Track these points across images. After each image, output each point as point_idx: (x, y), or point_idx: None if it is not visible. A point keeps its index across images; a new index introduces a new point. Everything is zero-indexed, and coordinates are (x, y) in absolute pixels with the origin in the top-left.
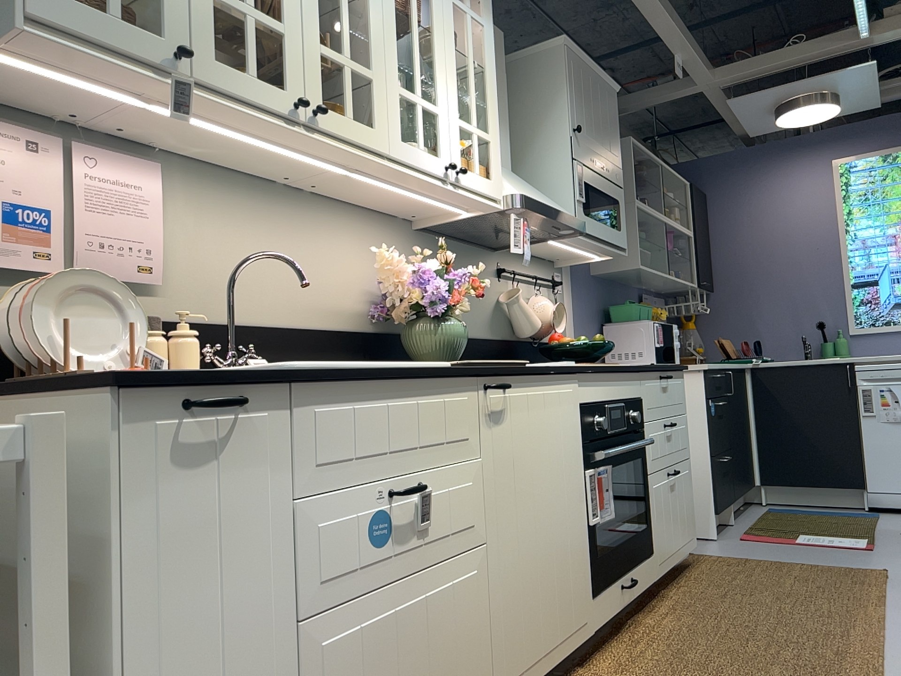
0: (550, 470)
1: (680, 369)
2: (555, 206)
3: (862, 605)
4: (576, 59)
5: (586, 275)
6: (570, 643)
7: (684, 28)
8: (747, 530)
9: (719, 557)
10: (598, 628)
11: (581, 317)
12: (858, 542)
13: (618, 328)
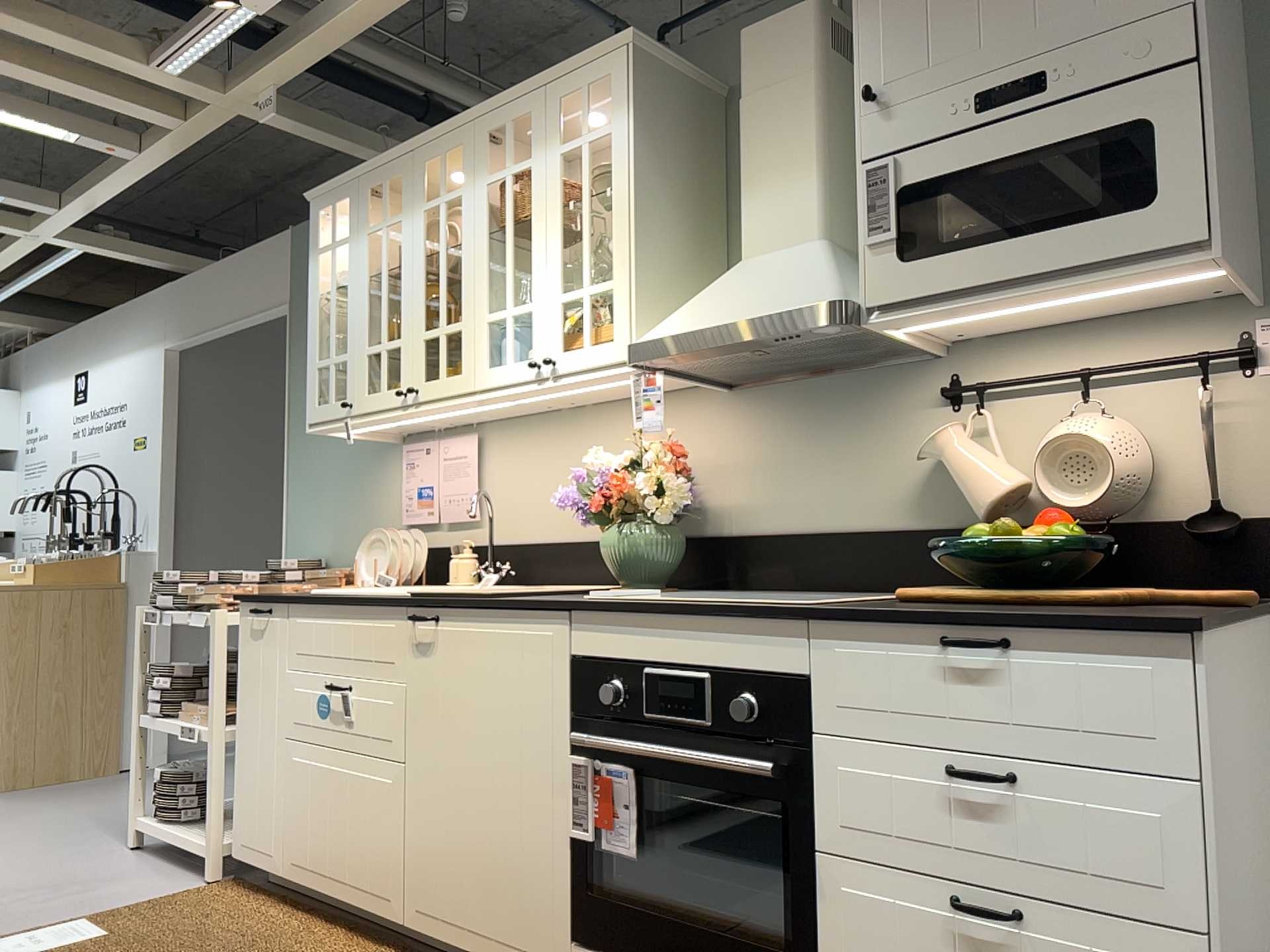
0: (494, 726)
1: (1082, 625)
2: (751, 308)
3: None
4: None
5: None
6: None
7: None
8: None
9: None
10: None
11: None
12: None
13: None
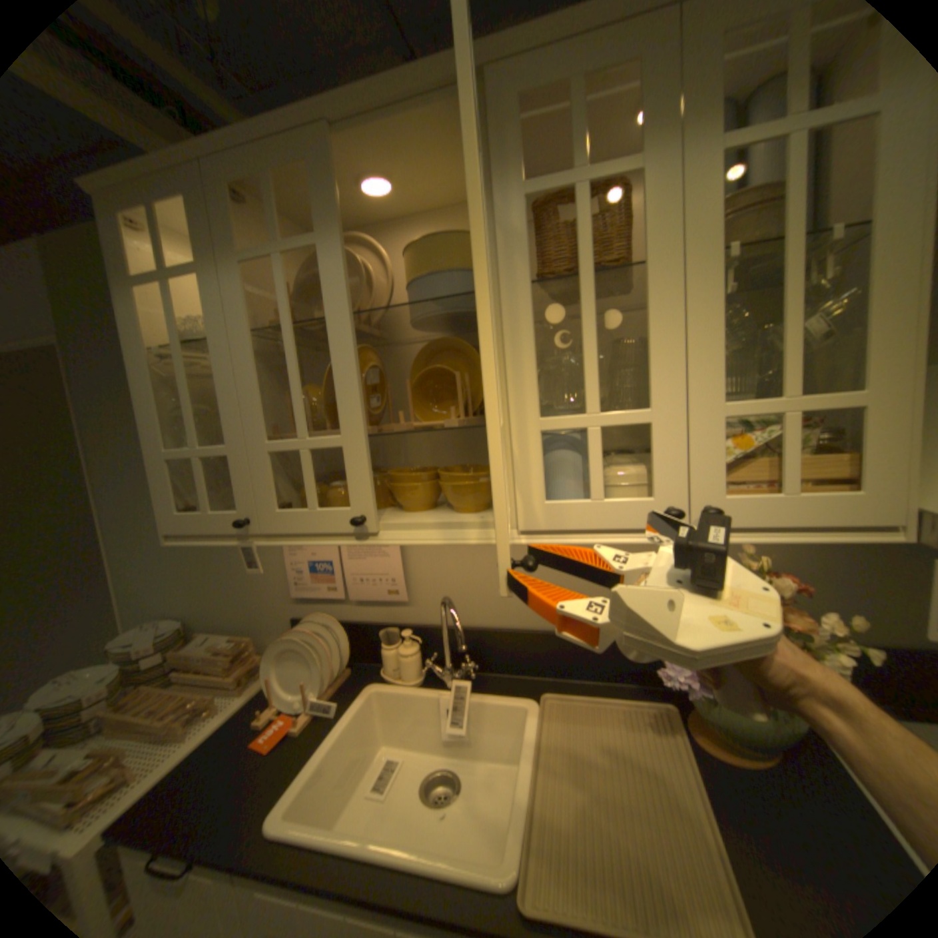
0: None
1: None
2: None
3: None
4: None
5: None
6: None
7: None
8: None
9: None
10: None
11: None
12: None
13: None
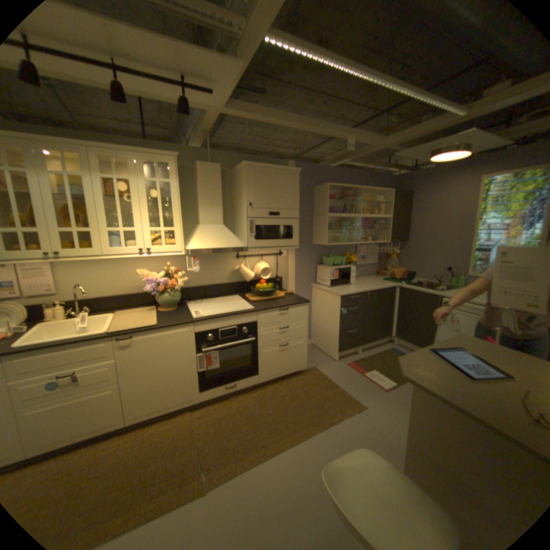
0: (166, 358)
1: (298, 304)
2: (224, 245)
3: (319, 425)
4: (255, 168)
5: (306, 245)
6: (180, 407)
7: (344, 127)
8: (359, 360)
9: (319, 373)
10: (204, 401)
11: (299, 264)
12: (389, 386)
13: (321, 267)
